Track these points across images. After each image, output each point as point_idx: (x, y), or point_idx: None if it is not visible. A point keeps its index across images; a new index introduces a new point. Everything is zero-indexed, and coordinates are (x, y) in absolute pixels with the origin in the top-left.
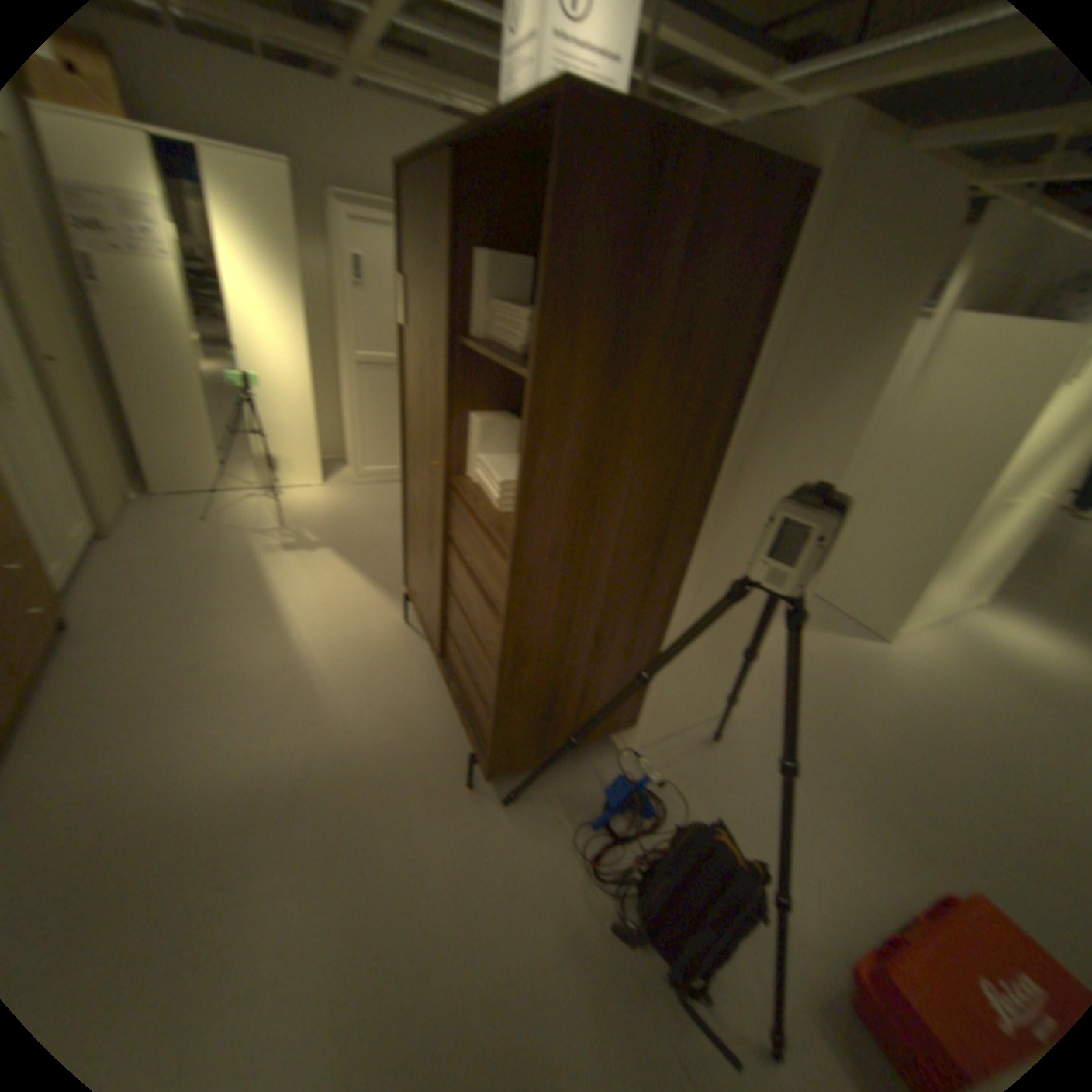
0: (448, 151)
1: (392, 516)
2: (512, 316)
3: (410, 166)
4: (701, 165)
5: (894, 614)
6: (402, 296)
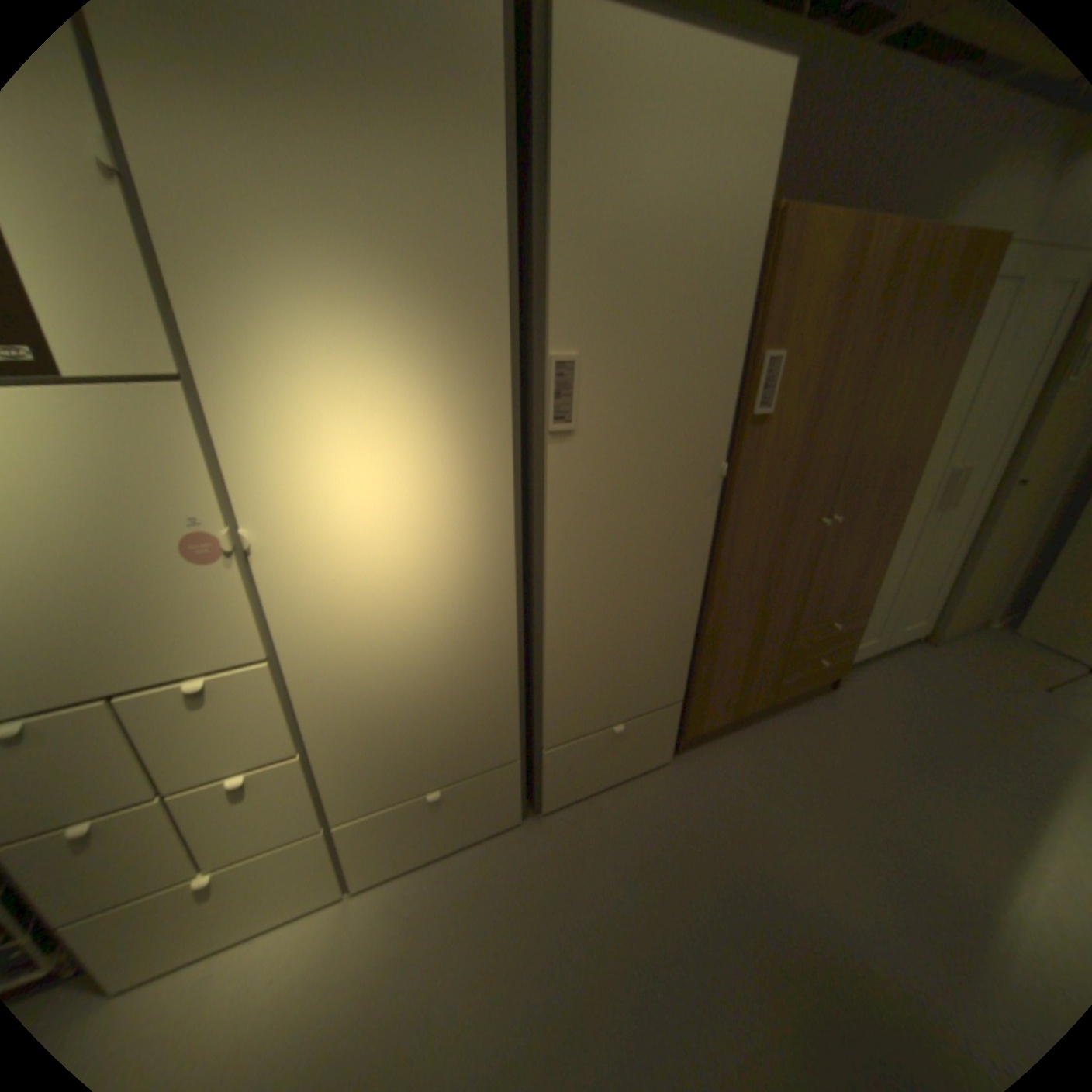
0: None
1: None
2: None
3: None
4: None
5: None
6: None
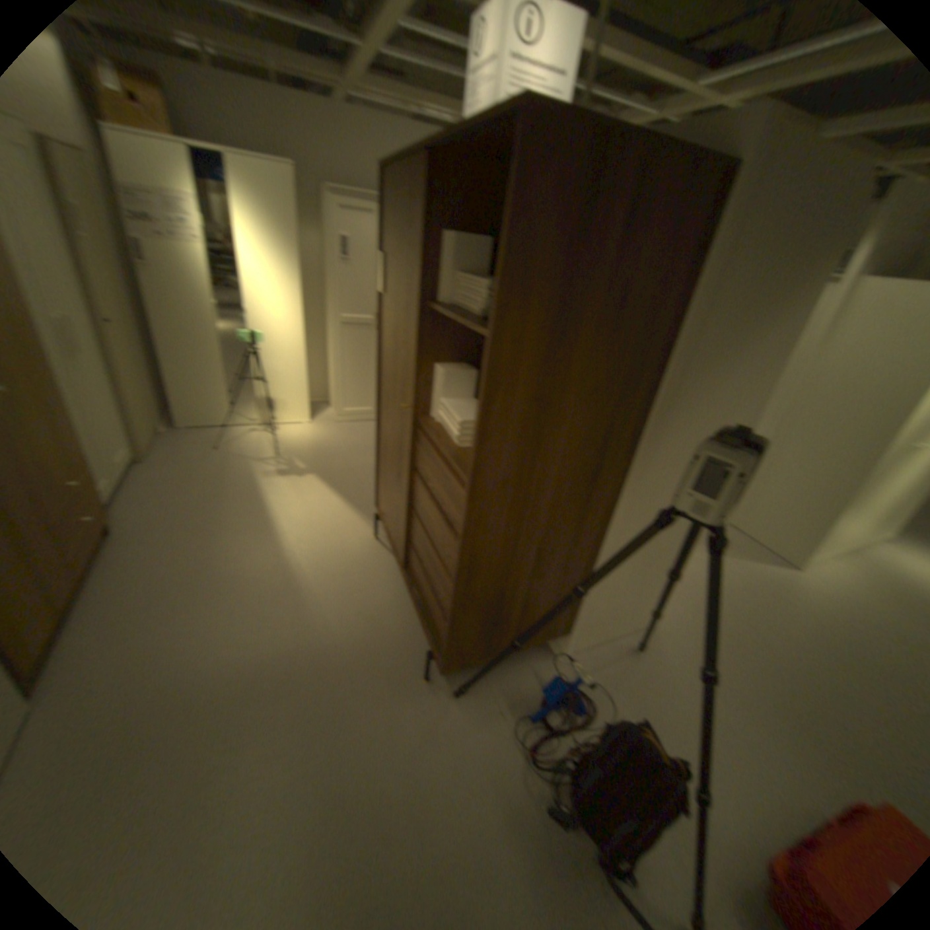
0: (425, 154)
1: (367, 449)
2: (474, 285)
3: (393, 166)
4: (638, 159)
5: (807, 545)
6: (383, 269)
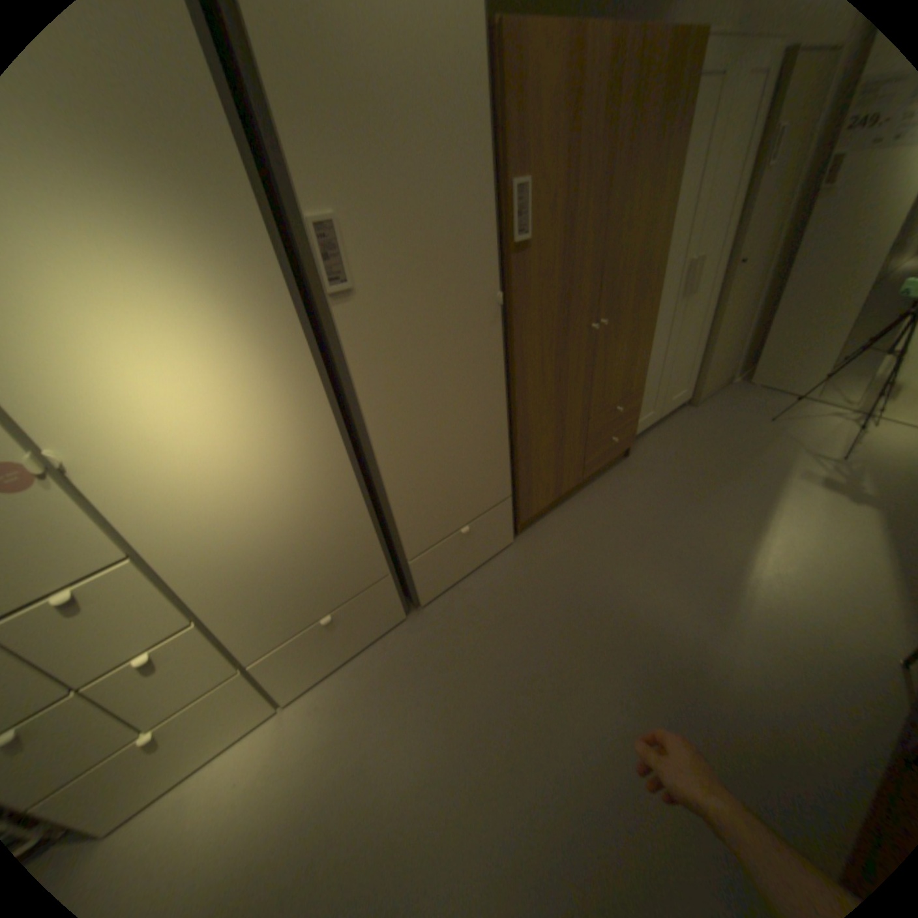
0: None
1: None
2: None
3: None
4: None
5: None
6: None
